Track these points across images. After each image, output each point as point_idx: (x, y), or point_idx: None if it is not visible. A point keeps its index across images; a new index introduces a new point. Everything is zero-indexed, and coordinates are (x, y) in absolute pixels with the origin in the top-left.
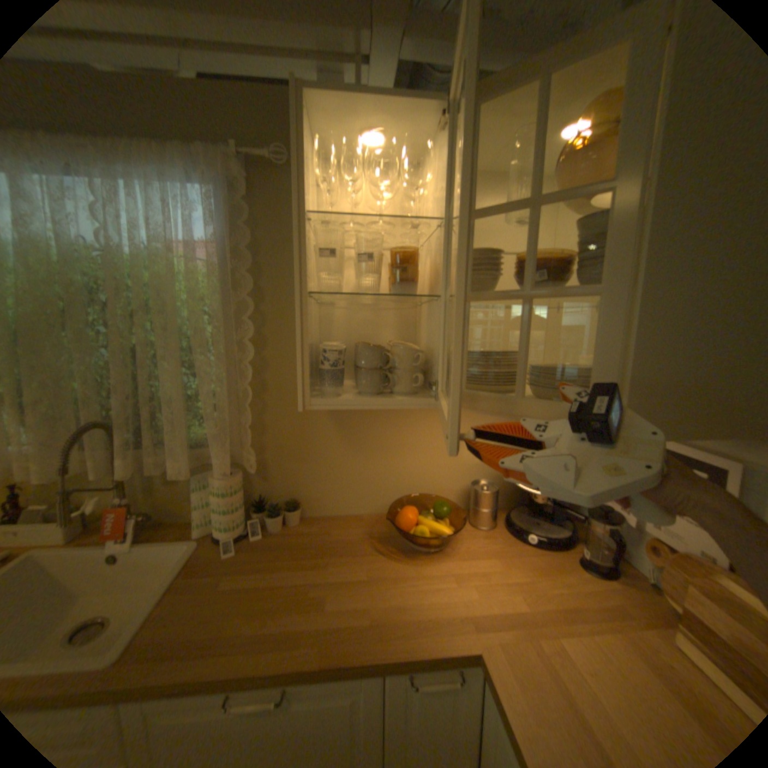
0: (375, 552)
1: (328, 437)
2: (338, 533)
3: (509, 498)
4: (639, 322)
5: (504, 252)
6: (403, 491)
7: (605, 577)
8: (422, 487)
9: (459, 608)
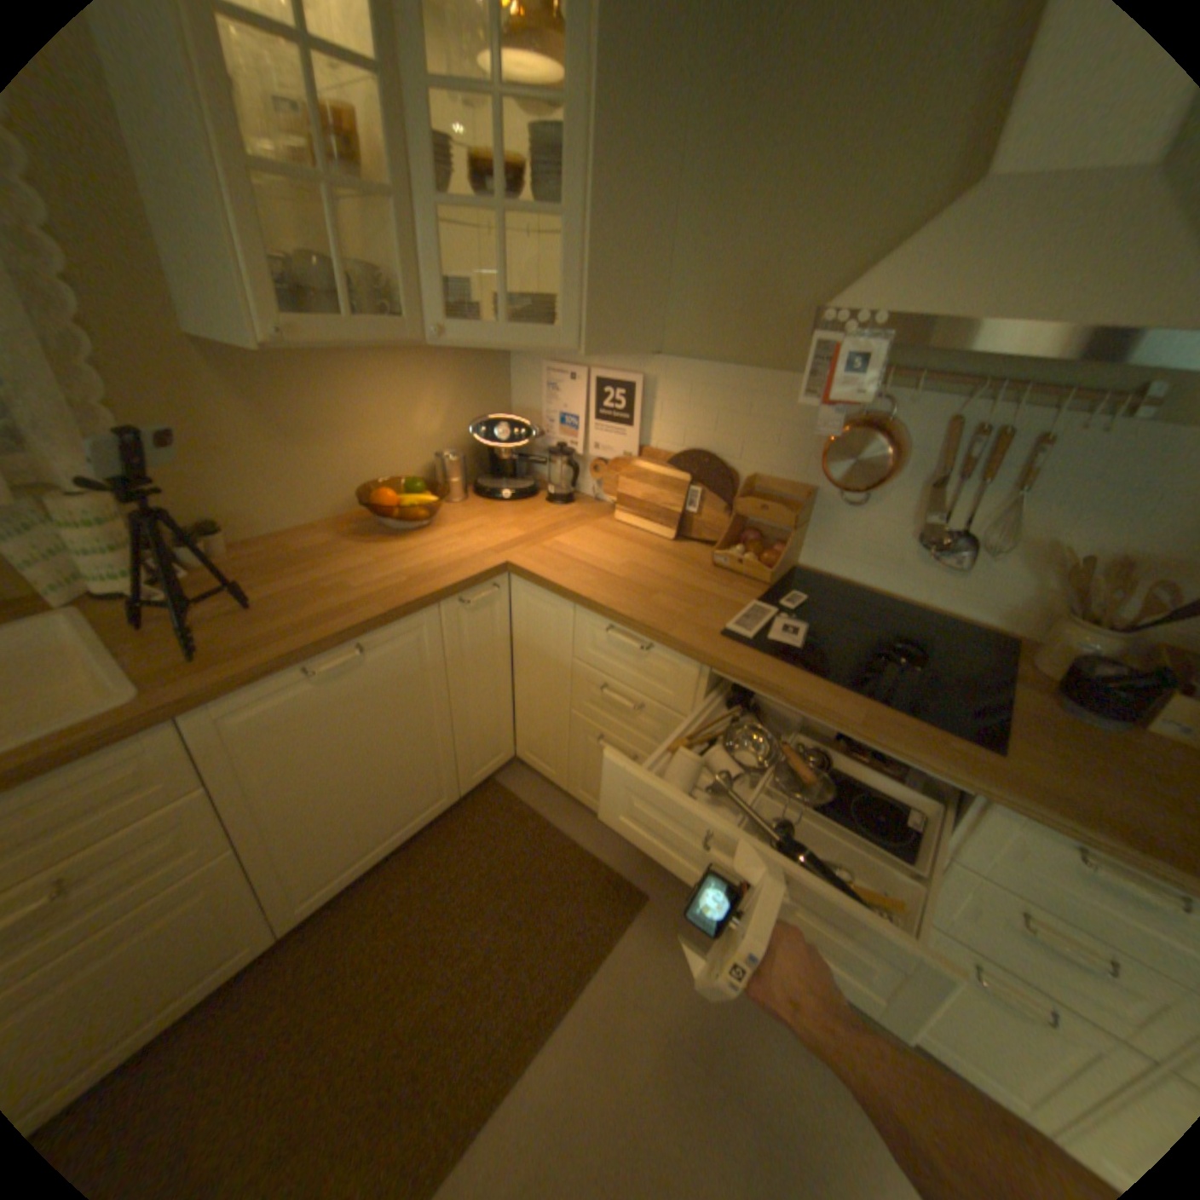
0: (362, 545)
1: (231, 421)
2: (297, 546)
3: (468, 474)
4: (586, 249)
5: (449, 145)
6: (355, 484)
7: (565, 504)
8: (376, 476)
9: (474, 550)
